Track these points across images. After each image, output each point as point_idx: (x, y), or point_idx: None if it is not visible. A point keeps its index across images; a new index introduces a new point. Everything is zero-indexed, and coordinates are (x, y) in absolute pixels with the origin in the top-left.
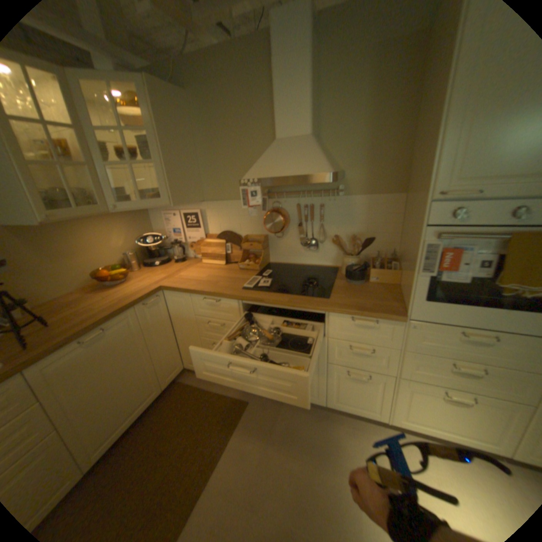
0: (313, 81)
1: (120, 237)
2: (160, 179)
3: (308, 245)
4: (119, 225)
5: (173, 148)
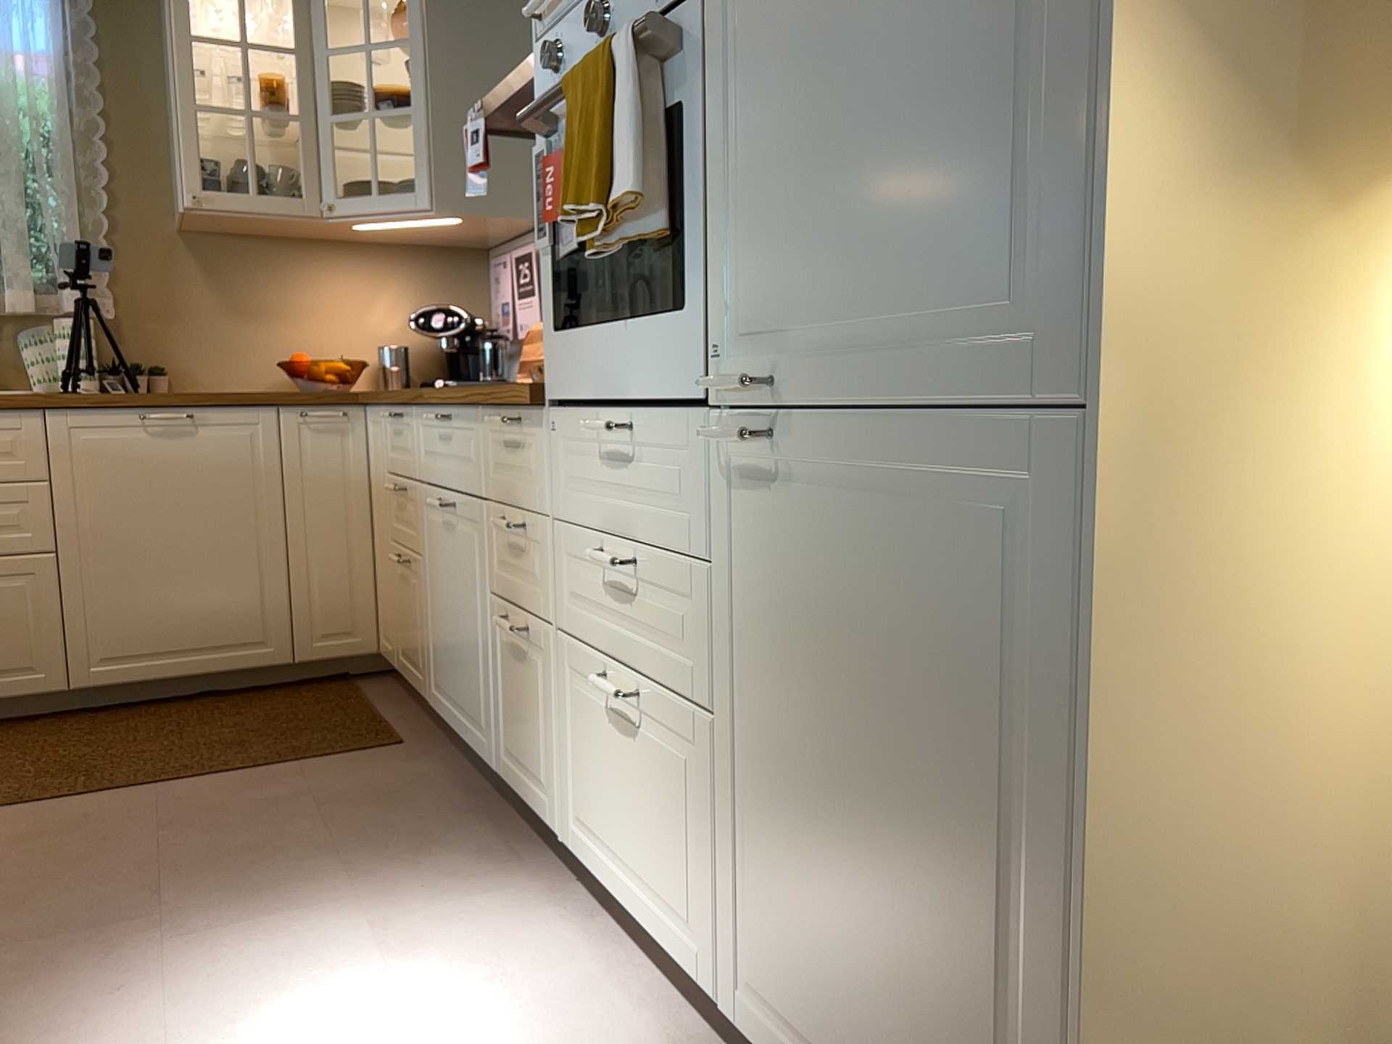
0: None
1: (394, 312)
2: (421, 149)
3: None
4: (399, 285)
5: (470, 85)
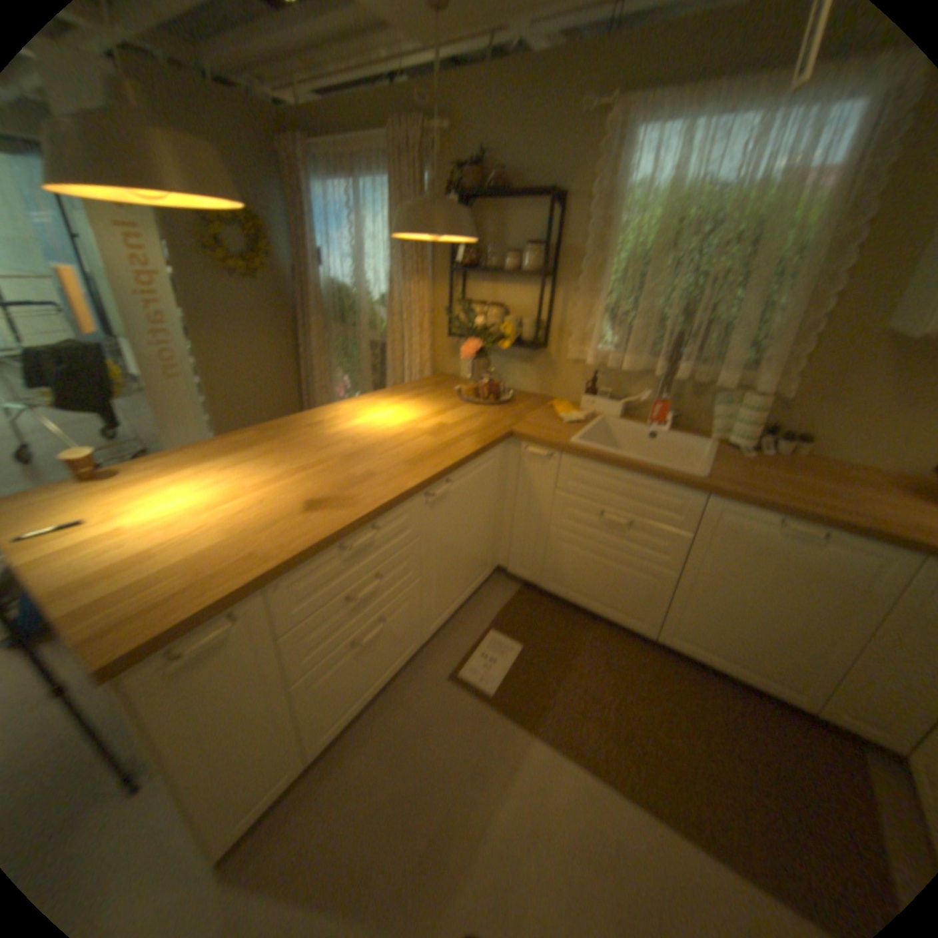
0: None
1: None
2: None
3: None
4: None
5: None
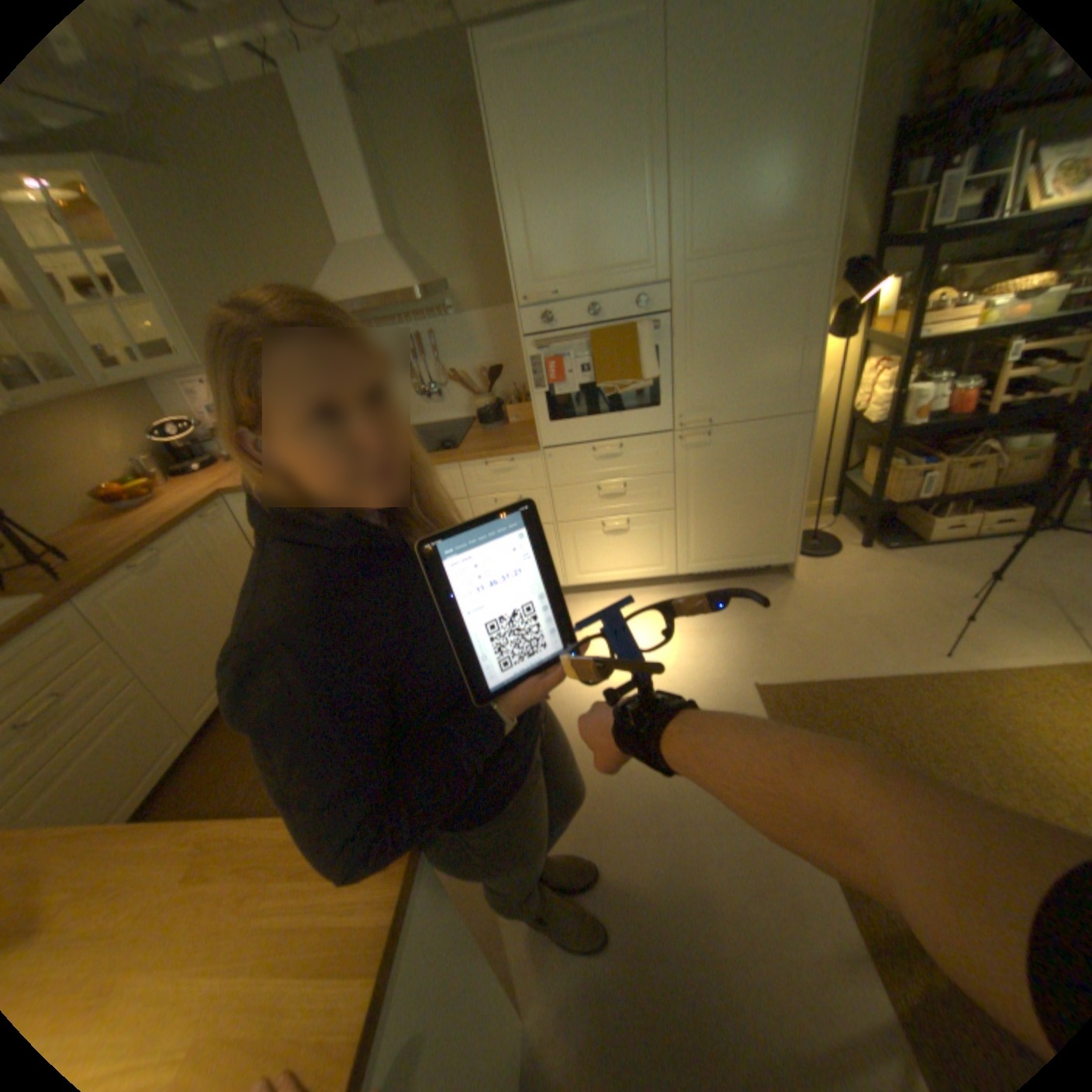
0: (365, 162)
1: (113, 436)
2: (168, 325)
3: (425, 394)
4: (105, 416)
5: (174, 273)
